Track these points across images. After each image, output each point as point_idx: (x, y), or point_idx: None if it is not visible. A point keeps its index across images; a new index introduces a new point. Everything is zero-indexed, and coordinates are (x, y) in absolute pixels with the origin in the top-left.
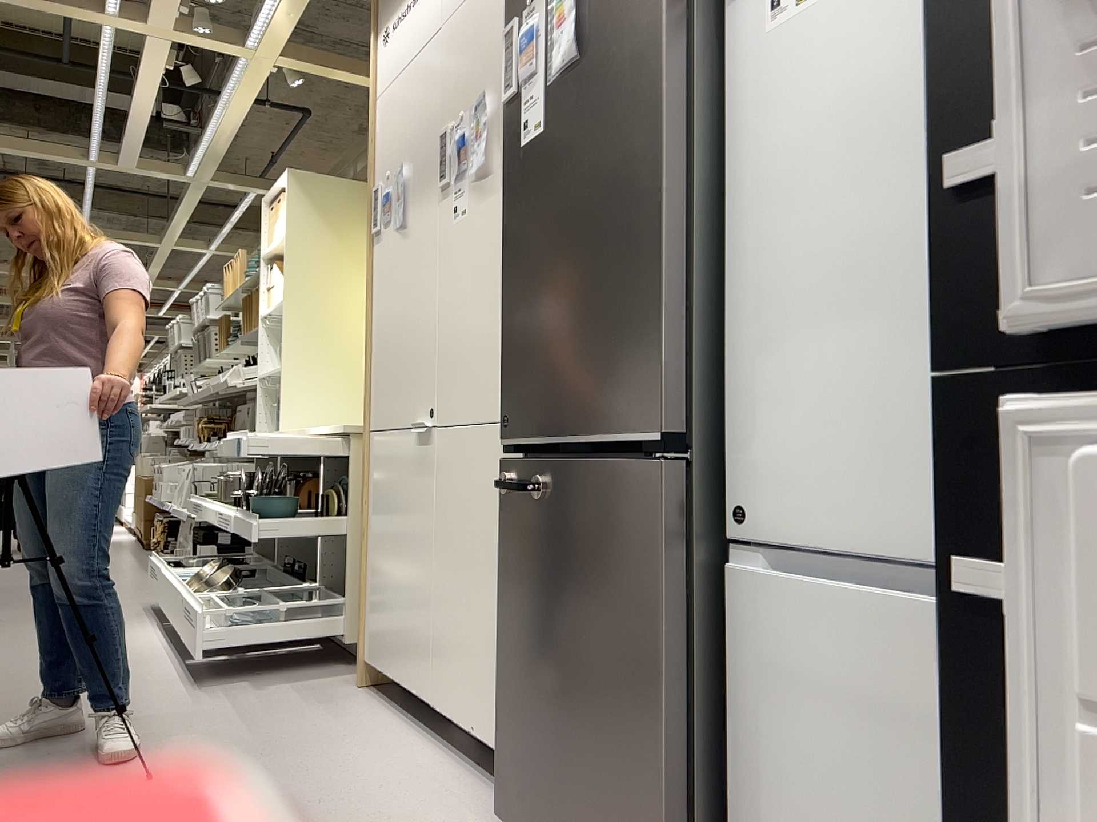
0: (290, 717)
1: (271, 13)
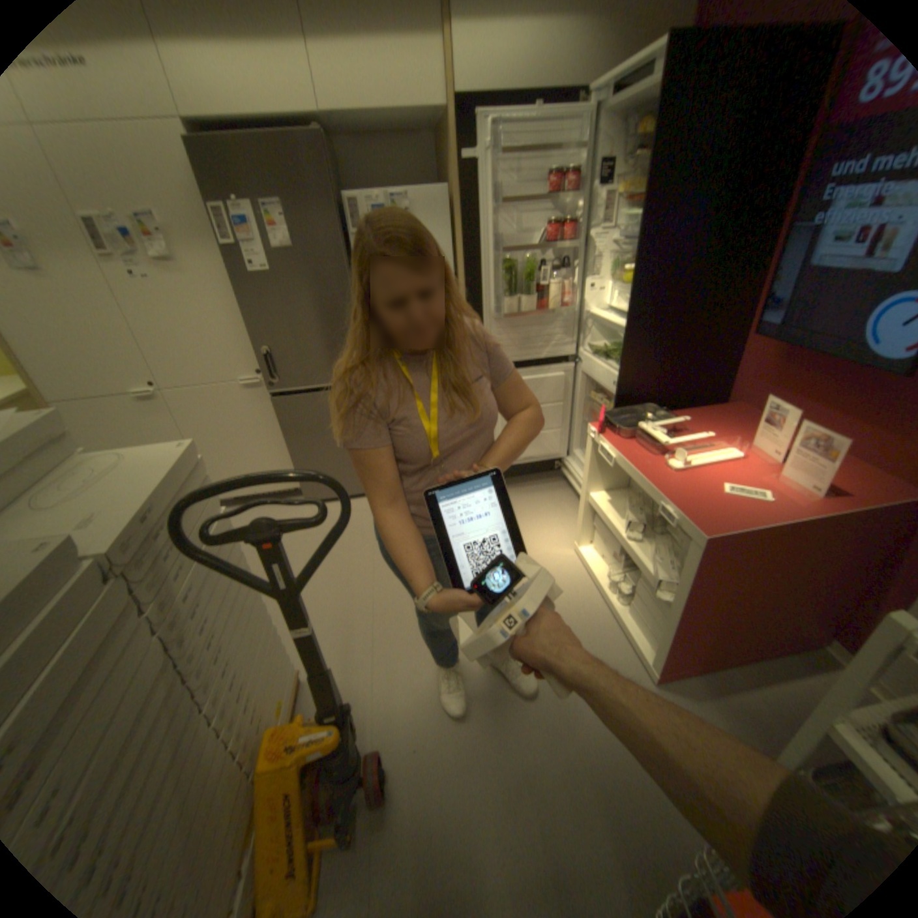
0: None
1: None
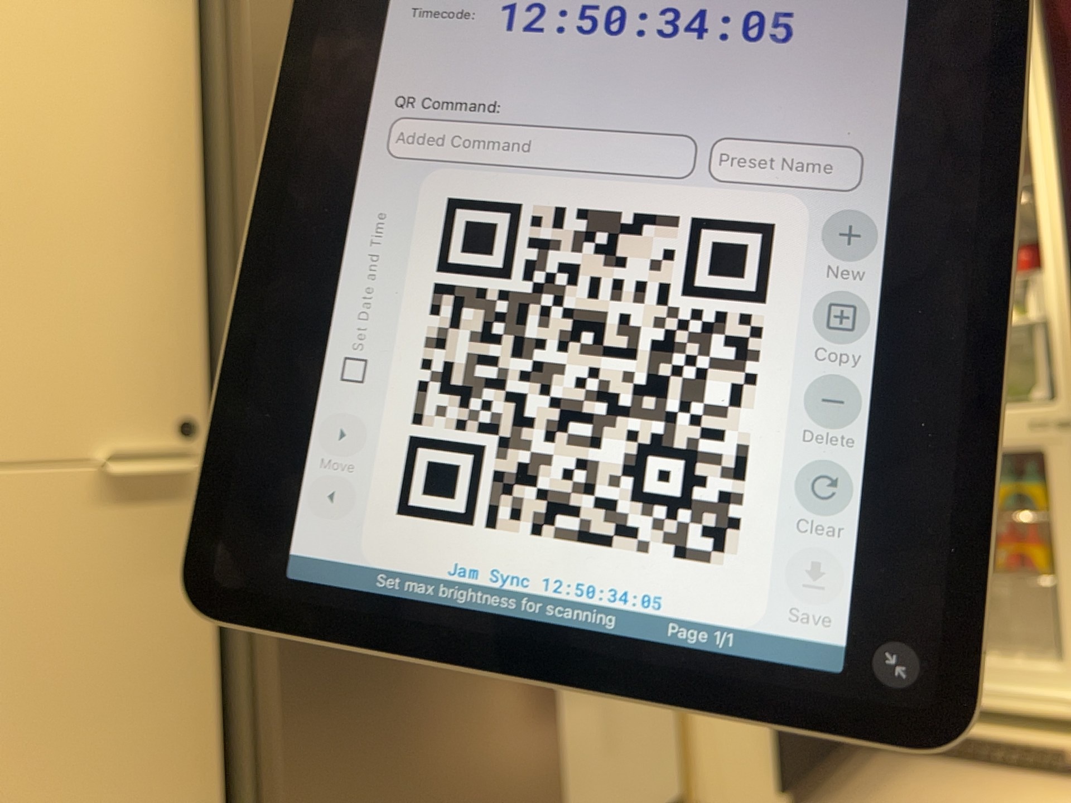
0: None
1: None
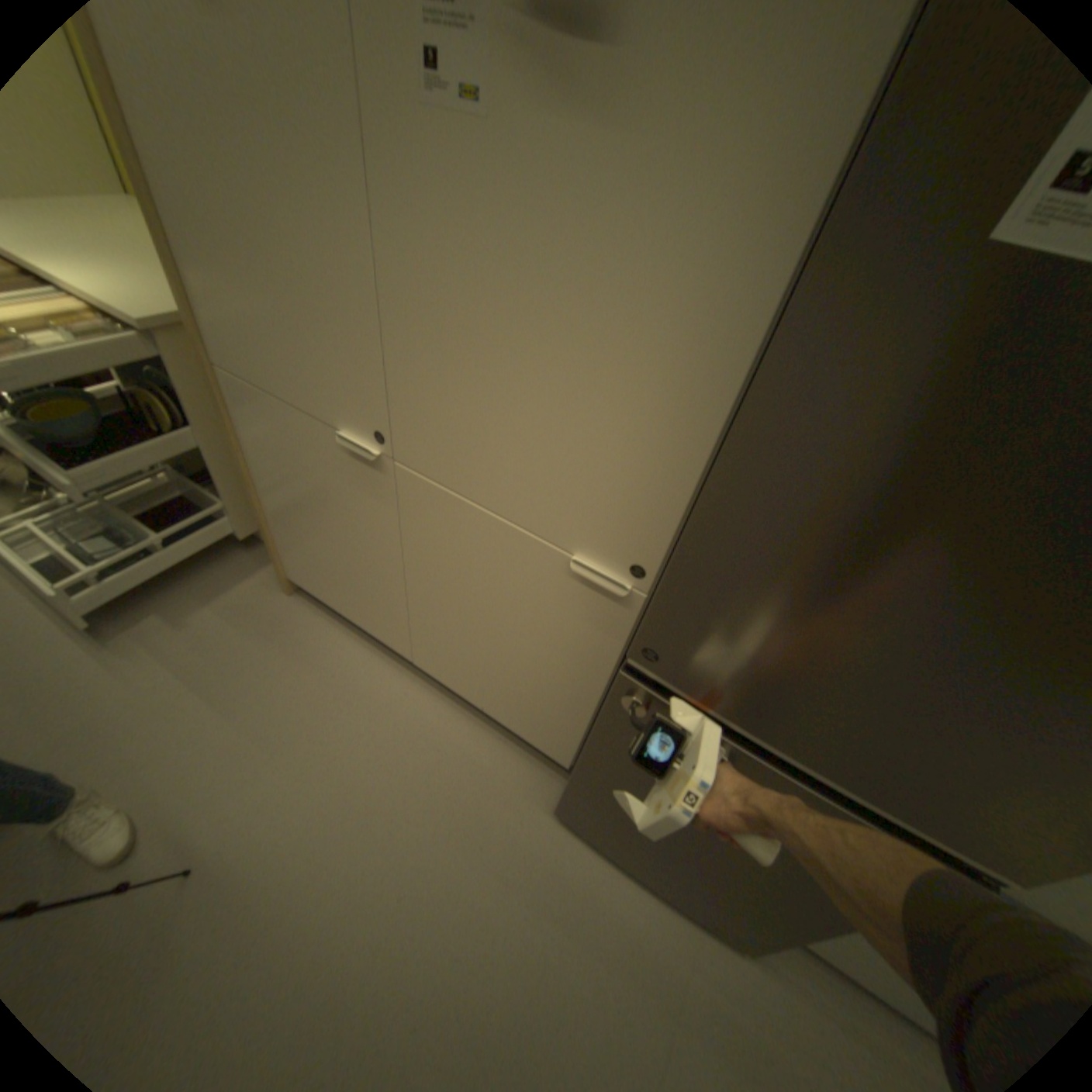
0: (254, 675)
1: None
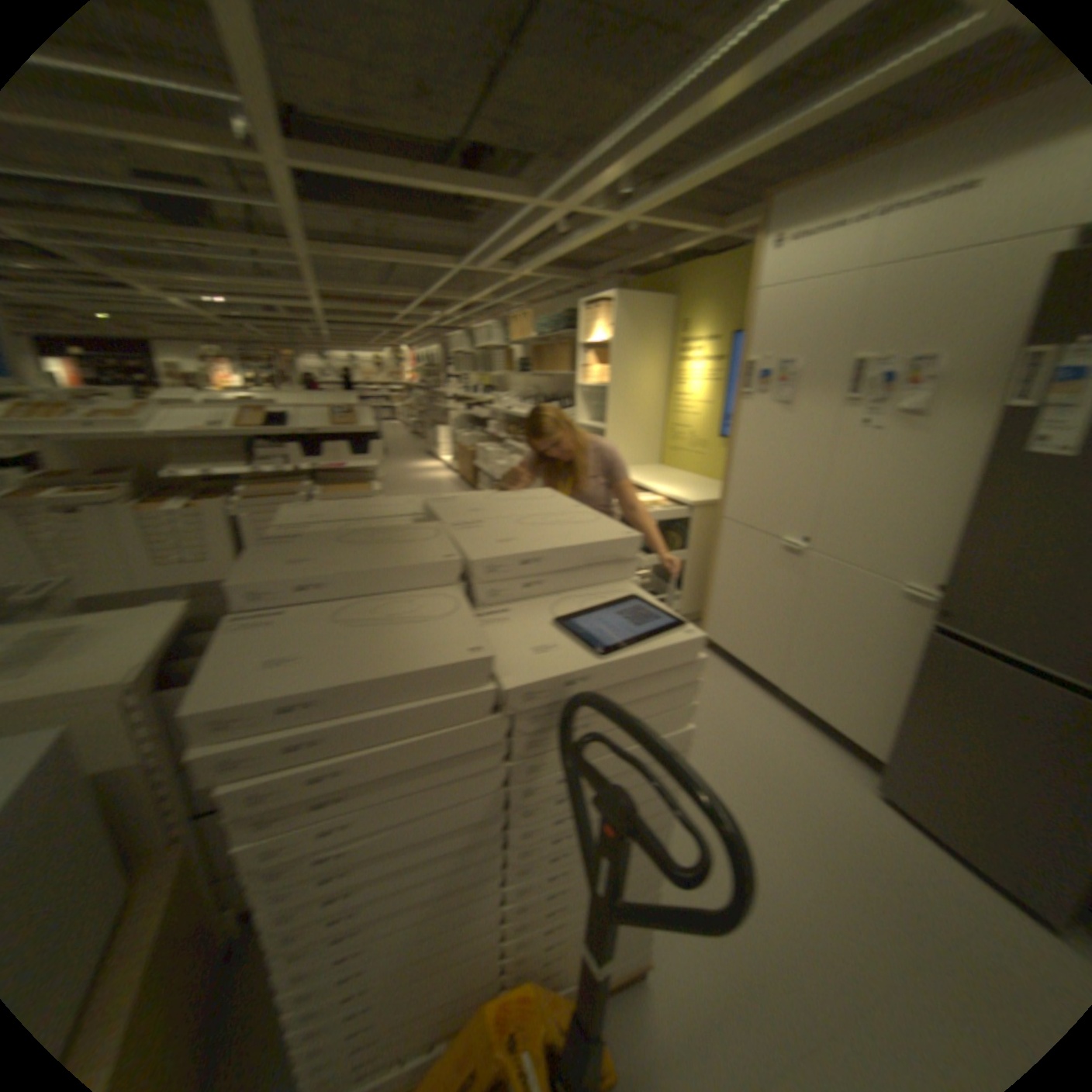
0: None
1: (652, 193)
